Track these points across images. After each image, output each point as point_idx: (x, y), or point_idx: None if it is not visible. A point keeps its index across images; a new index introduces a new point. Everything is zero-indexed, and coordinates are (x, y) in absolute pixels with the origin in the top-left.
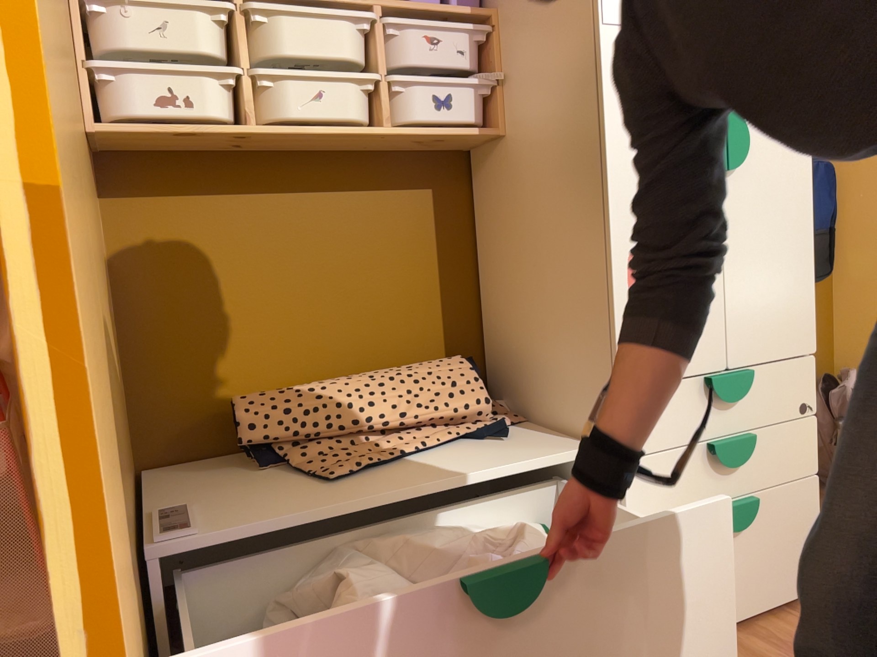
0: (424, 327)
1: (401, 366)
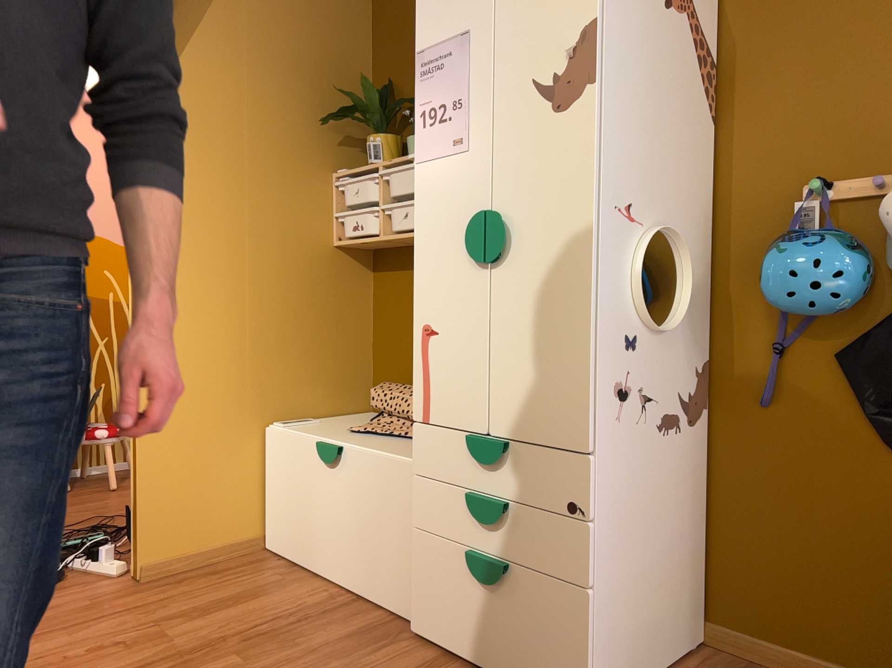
0: None
1: None
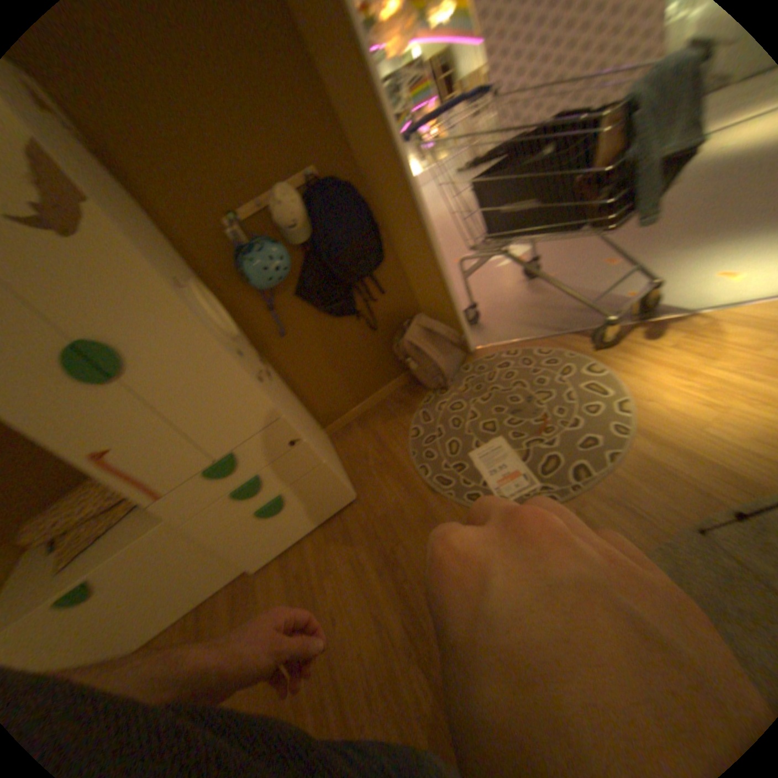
0: None
1: None
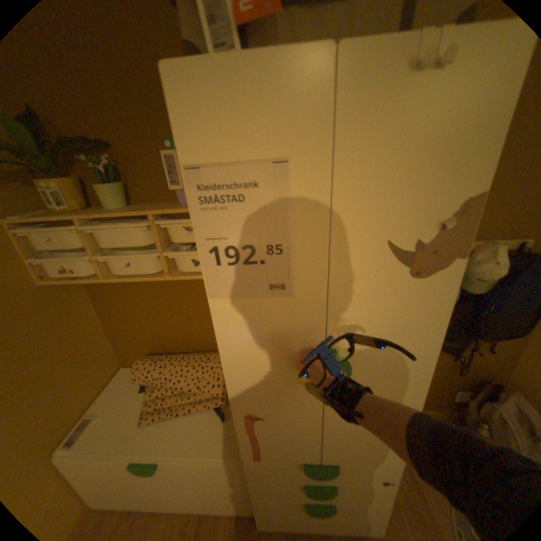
0: None
1: (208, 354)
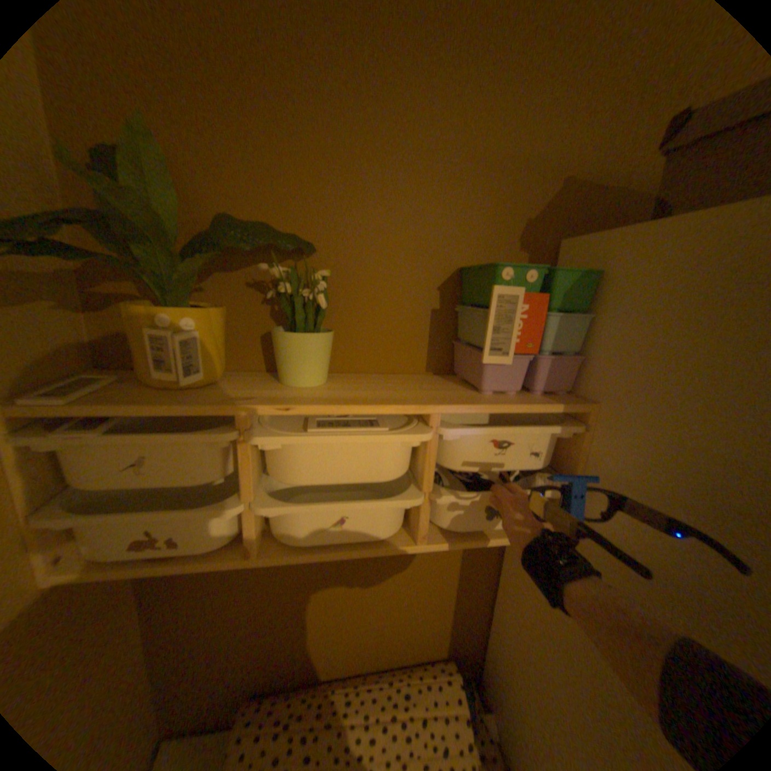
0: (431, 630)
1: (400, 683)
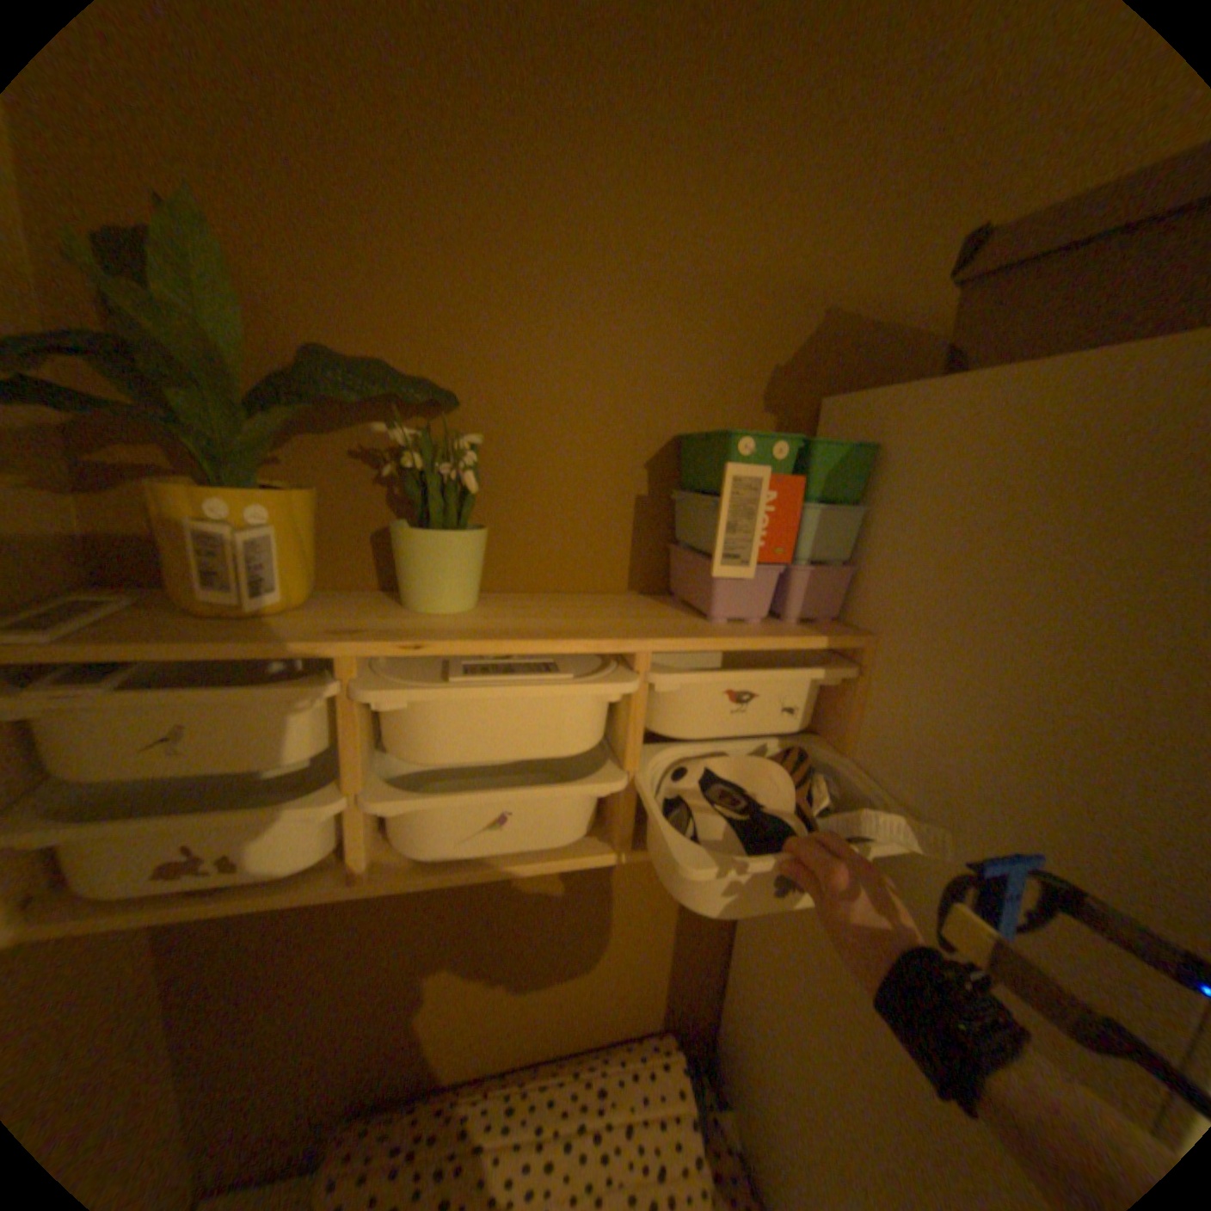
0: (639, 988)
1: (591, 1073)
